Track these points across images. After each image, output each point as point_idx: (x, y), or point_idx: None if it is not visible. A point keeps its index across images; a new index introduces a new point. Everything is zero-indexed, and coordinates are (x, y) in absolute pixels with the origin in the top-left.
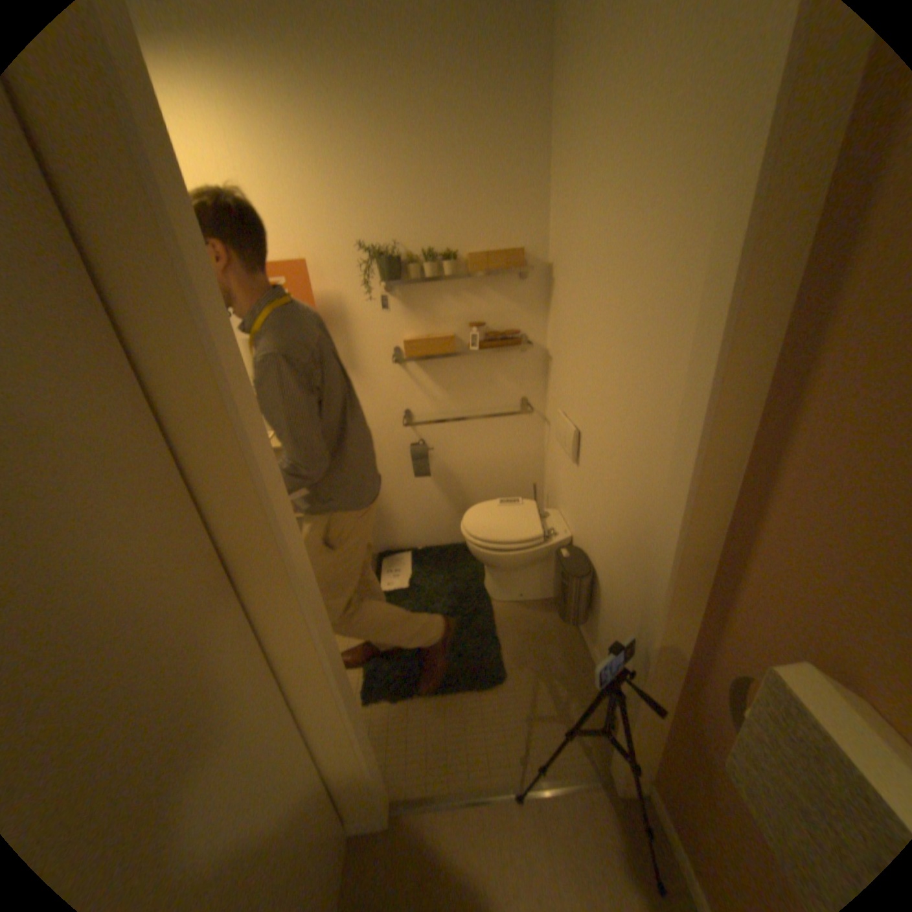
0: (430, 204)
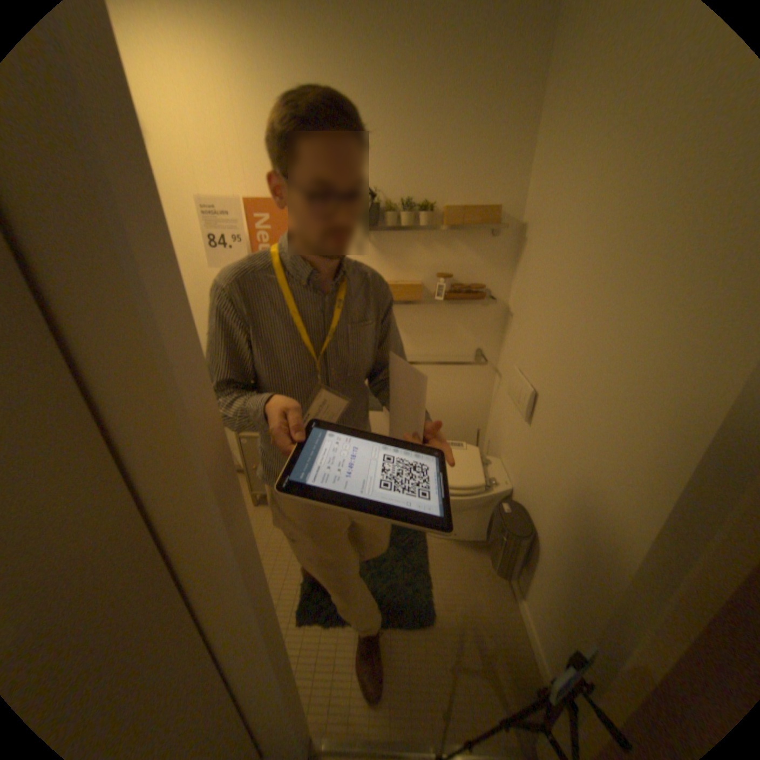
0: (414, 155)
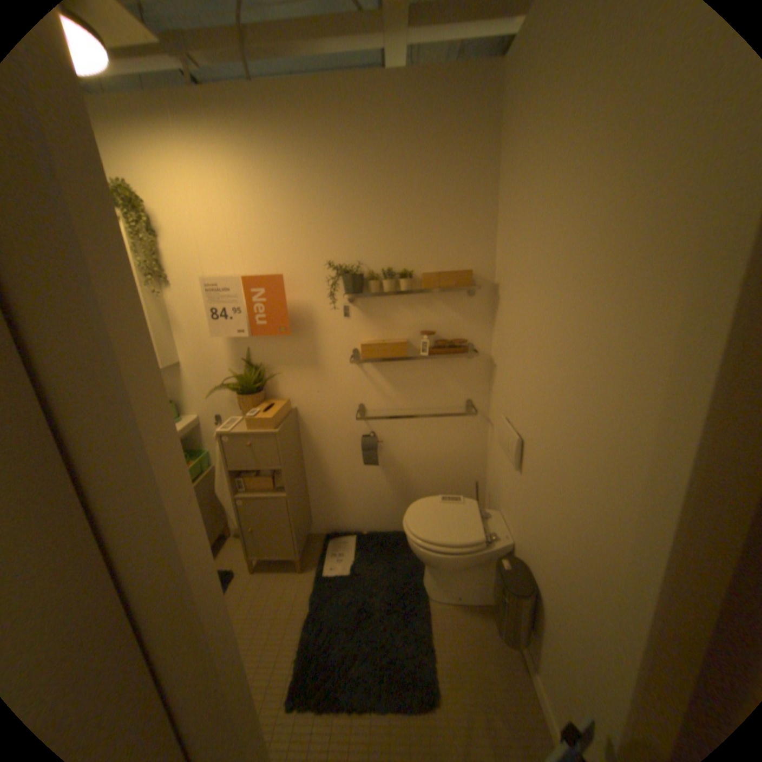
0: (391, 233)
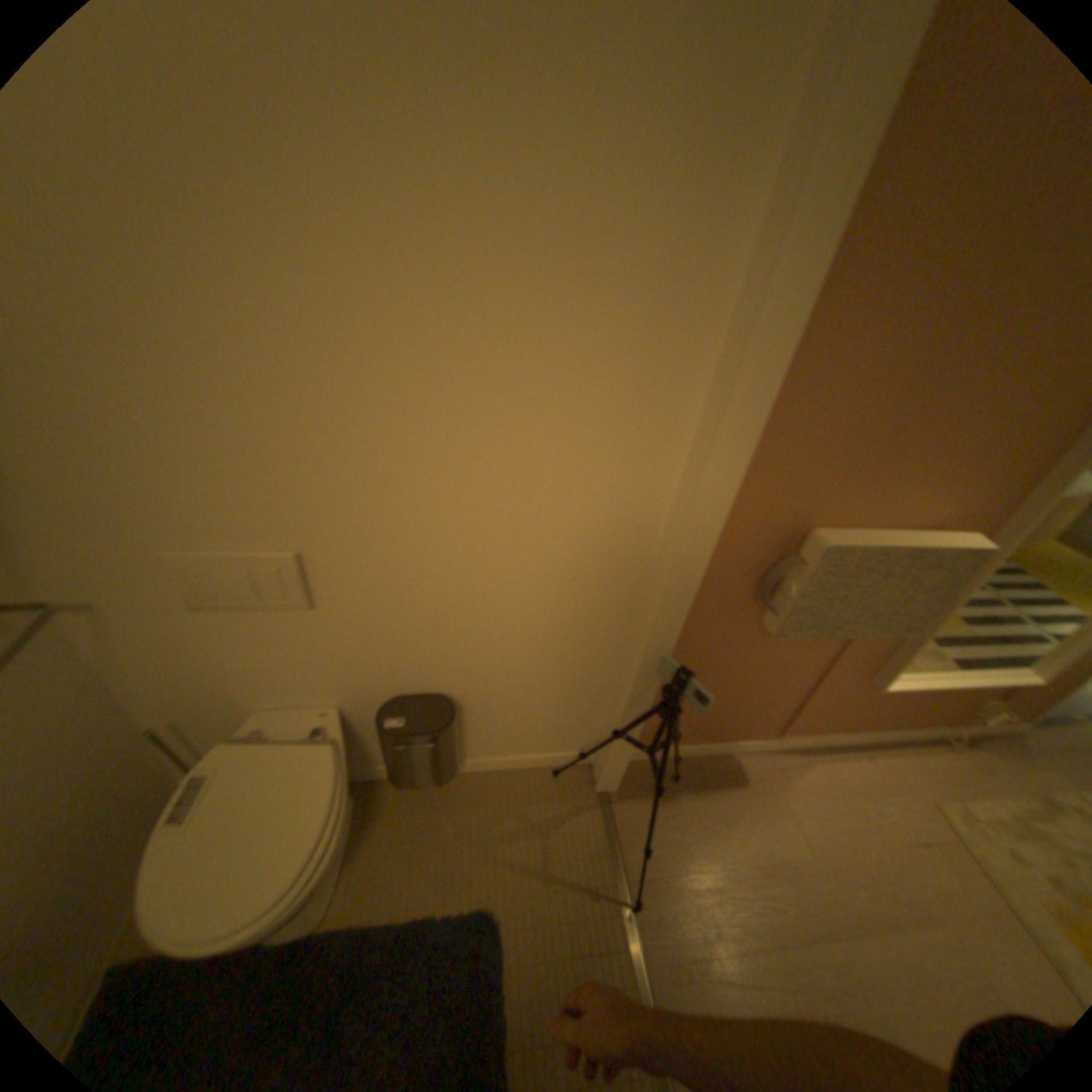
0: None
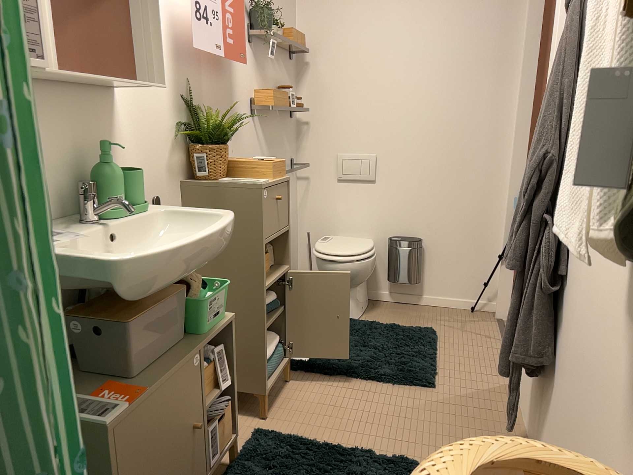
0: None
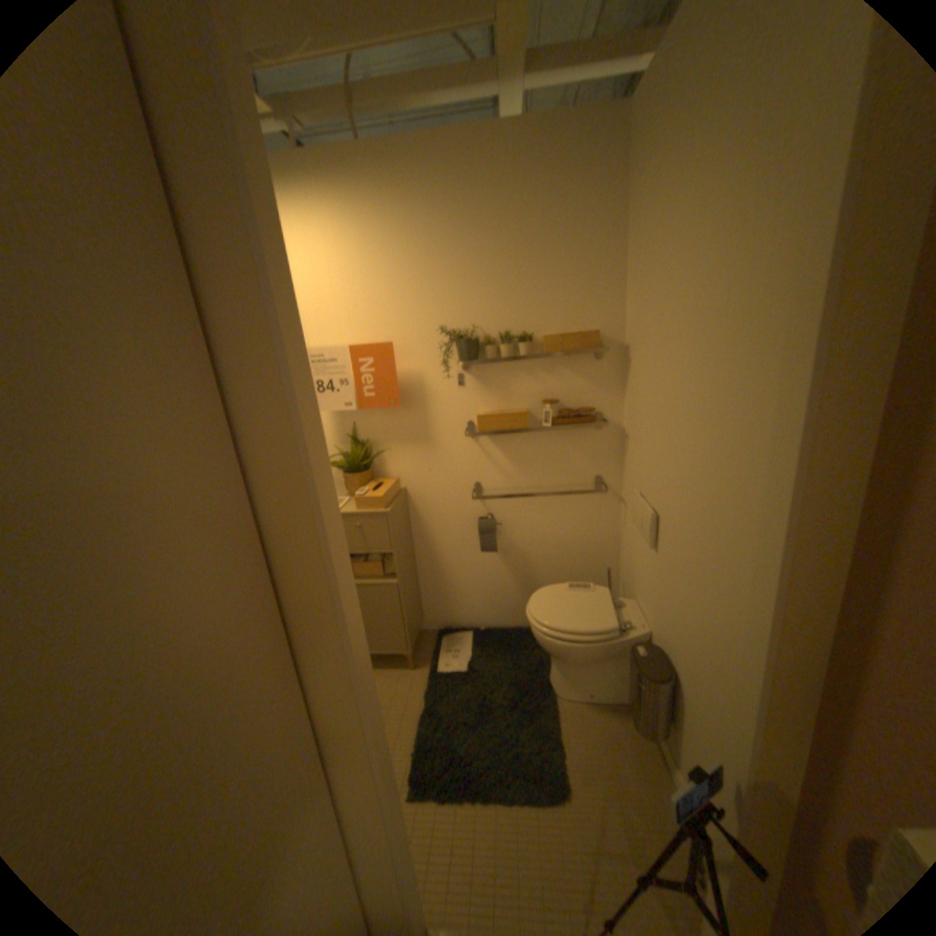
0: (509, 294)
